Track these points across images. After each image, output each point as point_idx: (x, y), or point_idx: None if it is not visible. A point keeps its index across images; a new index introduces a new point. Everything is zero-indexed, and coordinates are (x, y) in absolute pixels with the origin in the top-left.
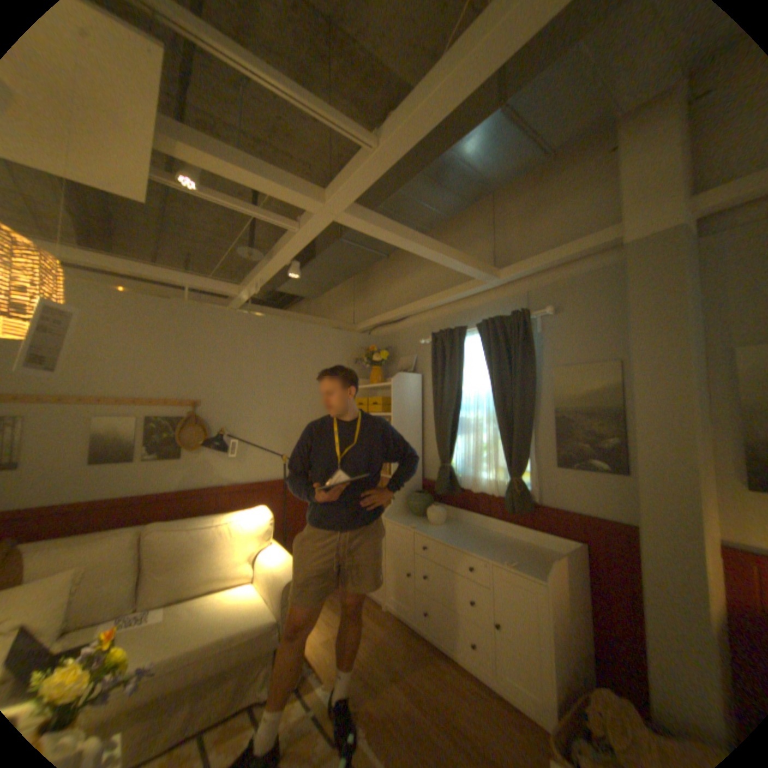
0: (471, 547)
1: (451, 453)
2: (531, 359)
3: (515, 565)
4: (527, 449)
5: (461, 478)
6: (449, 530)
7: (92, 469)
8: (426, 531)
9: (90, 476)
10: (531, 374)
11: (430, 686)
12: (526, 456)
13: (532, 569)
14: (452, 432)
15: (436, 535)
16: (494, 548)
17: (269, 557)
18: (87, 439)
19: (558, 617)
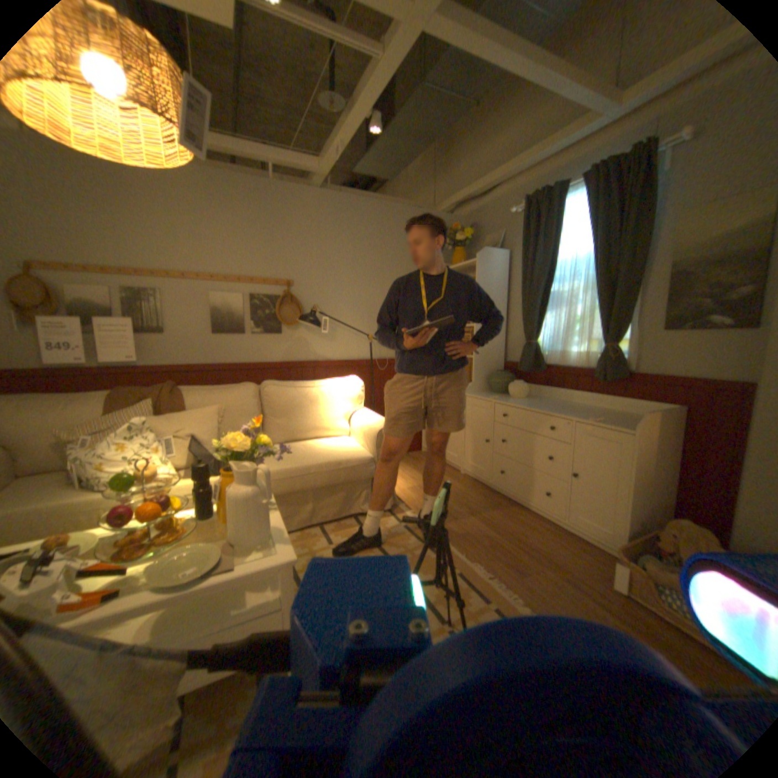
0: (555, 411)
1: (539, 330)
2: (651, 204)
3: (602, 419)
4: (630, 312)
5: (548, 355)
6: (532, 401)
7: (216, 336)
8: (507, 401)
9: (215, 341)
10: (649, 223)
11: (504, 520)
12: (628, 320)
13: (619, 424)
14: (542, 308)
15: (518, 403)
16: (578, 412)
17: (362, 415)
18: (208, 310)
19: (642, 463)
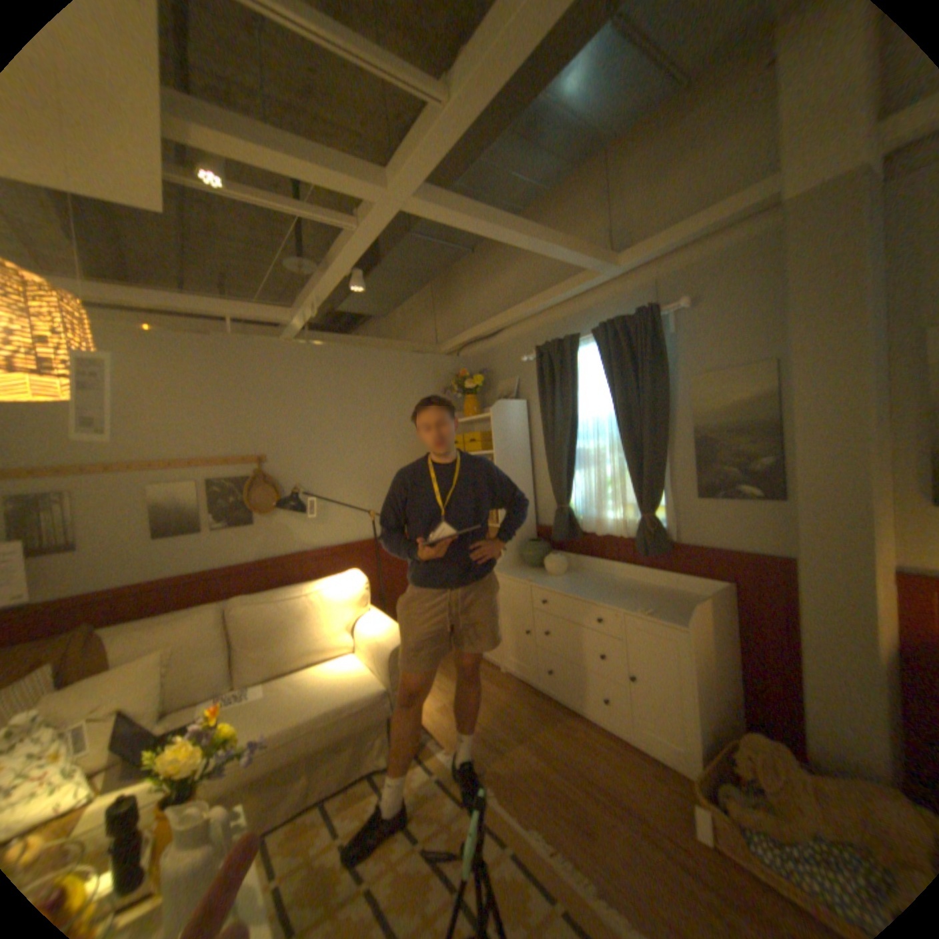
0: (598, 597)
1: (569, 492)
2: (662, 369)
3: (650, 611)
4: (660, 479)
5: (582, 520)
6: (572, 580)
7: (157, 544)
8: (544, 583)
9: (155, 551)
10: (663, 387)
11: (559, 744)
12: (659, 488)
13: (670, 615)
14: (568, 468)
15: (556, 586)
16: (624, 595)
17: (368, 624)
18: (144, 510)
19: (701, 664)
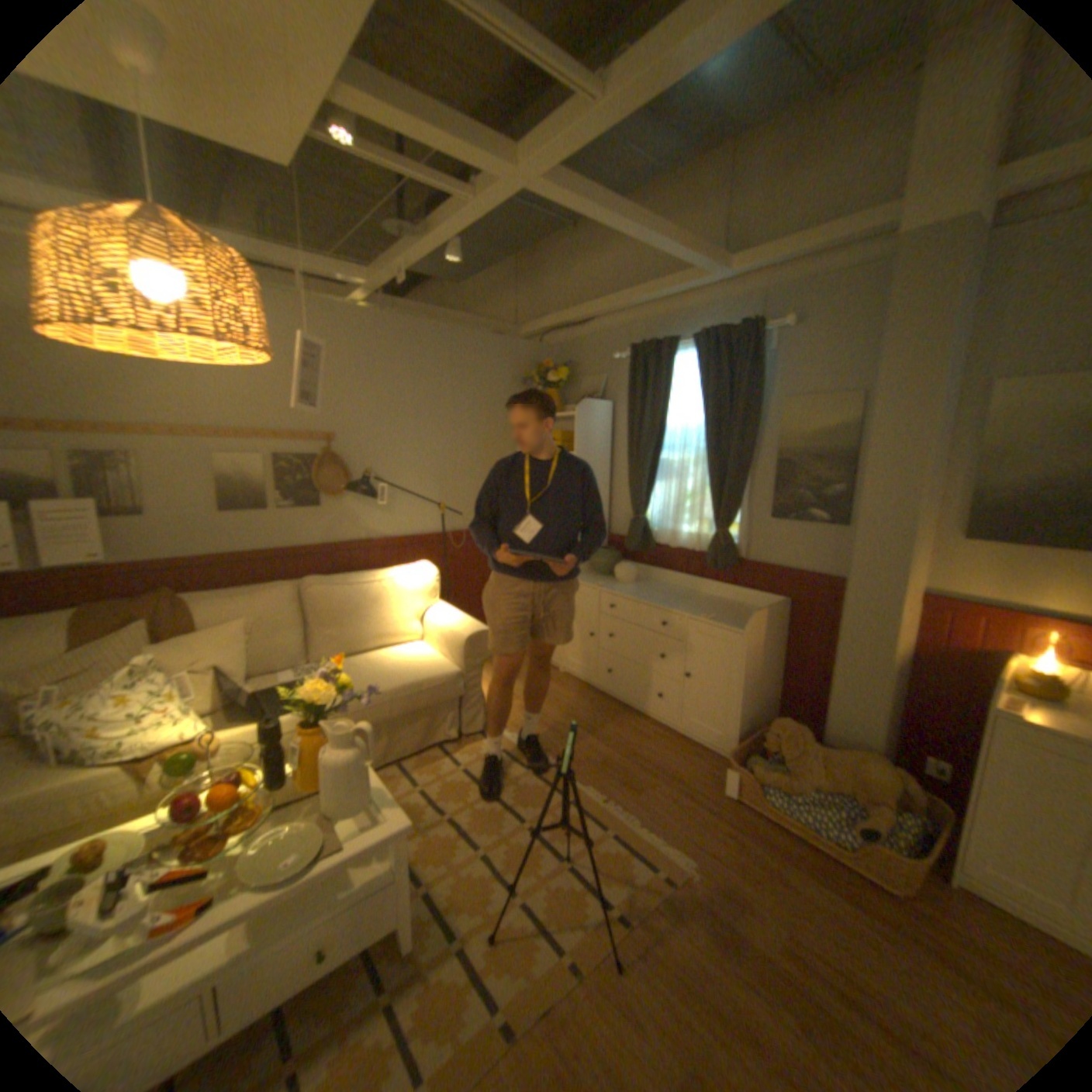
0: (665, 603)
1: (646, 503)
2: (757, 387)
3: (712, 617)
4: (738, 497)
5: (655, 532)
6: (639, 588)
7: (222, 517)
8: (613, 589)
9: (221, 525)
10: (755, 406)
11: (613, 729)
12: (736, 506)
13: (728, 621)
14: (648, 478)
15: (625, 592)
16: (689, 604)
17: (438, 615)
18: (209, 481)
19: (749, 662)
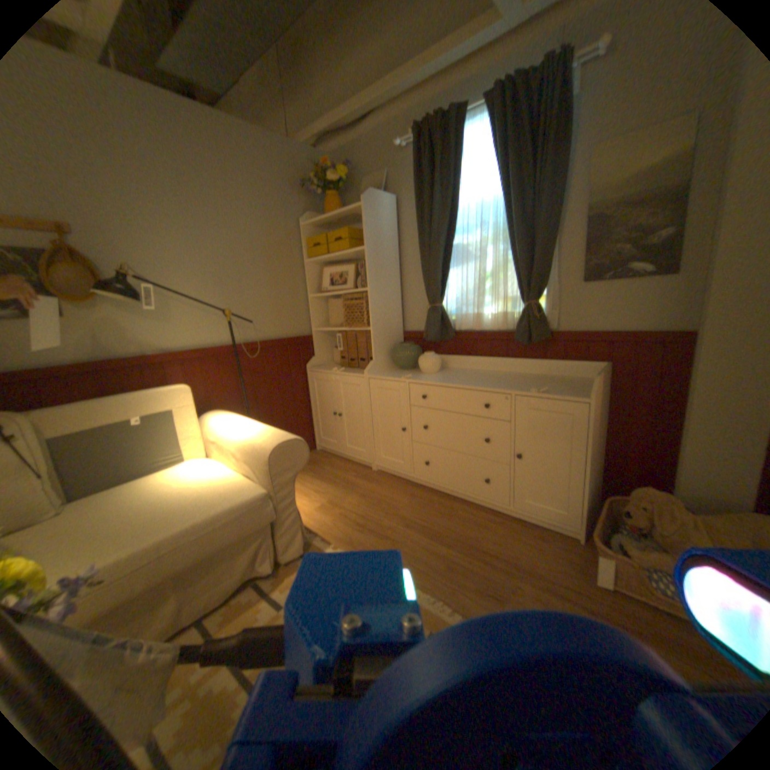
0: (484, 384)
1: (443, 291)
2: (567, 133)
3: (546, 389)
4: (550, 263)
5: (454, 320)
6: (448, 375)
7: None
8: (423, 379)
9: None
10: (565, 156)
11: (445, 523)
12: (547, 272)
13: (562, 391)
14: (444, 264)
15: (437, 380)
16: (507, 381)
17: (236, 428)
18: None
19: (595, 432)
